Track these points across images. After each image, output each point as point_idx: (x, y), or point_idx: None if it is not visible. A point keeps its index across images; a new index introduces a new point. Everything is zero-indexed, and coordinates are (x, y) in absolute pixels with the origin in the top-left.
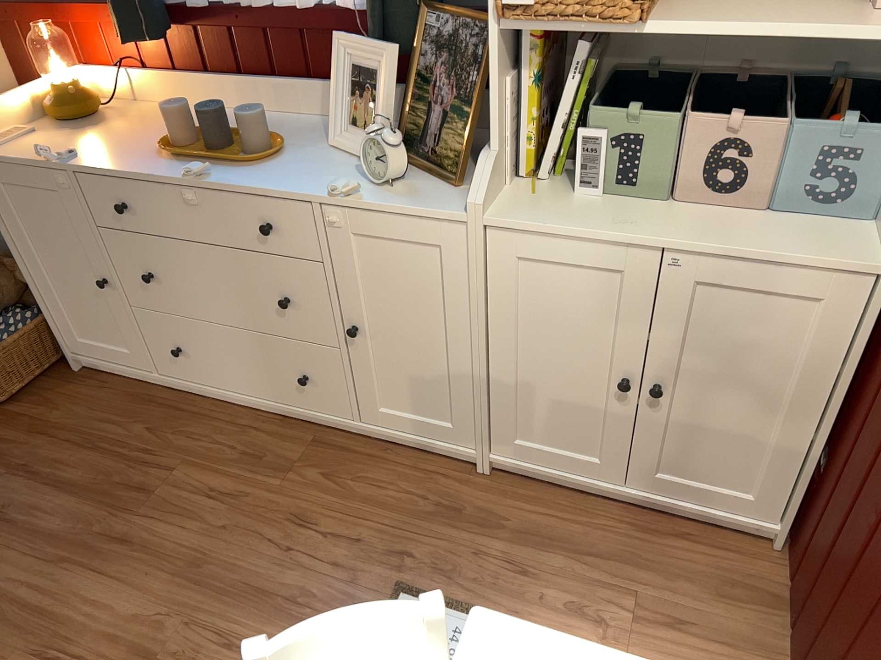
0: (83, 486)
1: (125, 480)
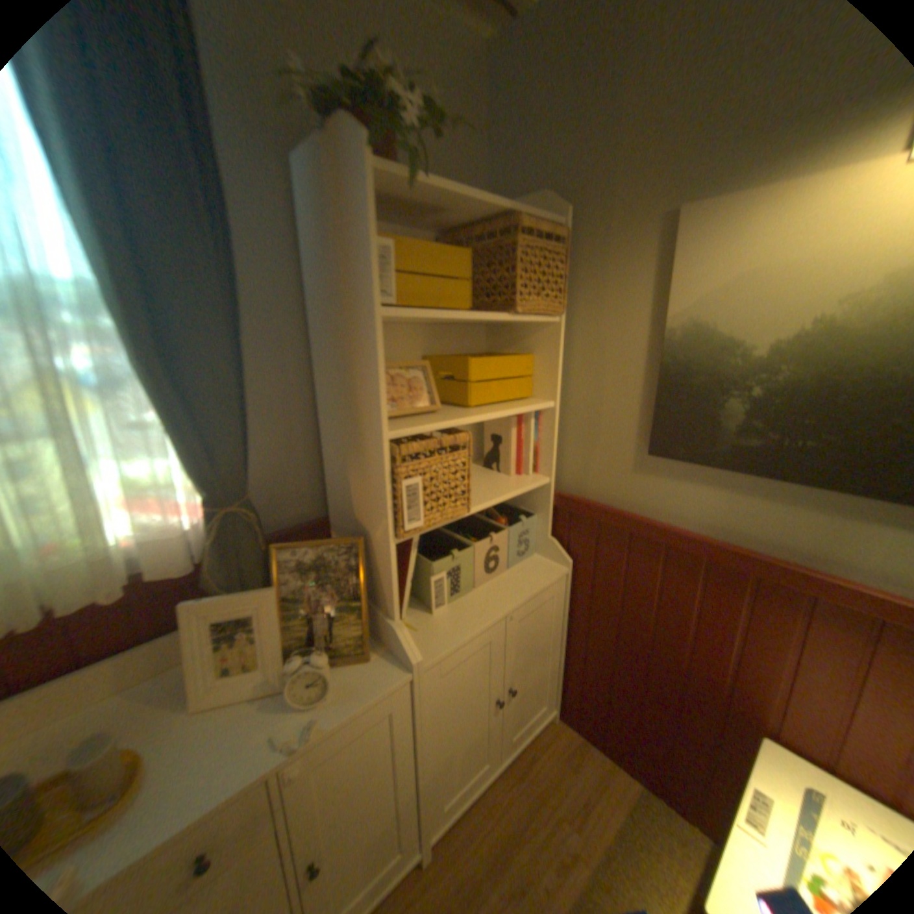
0: None
1: None
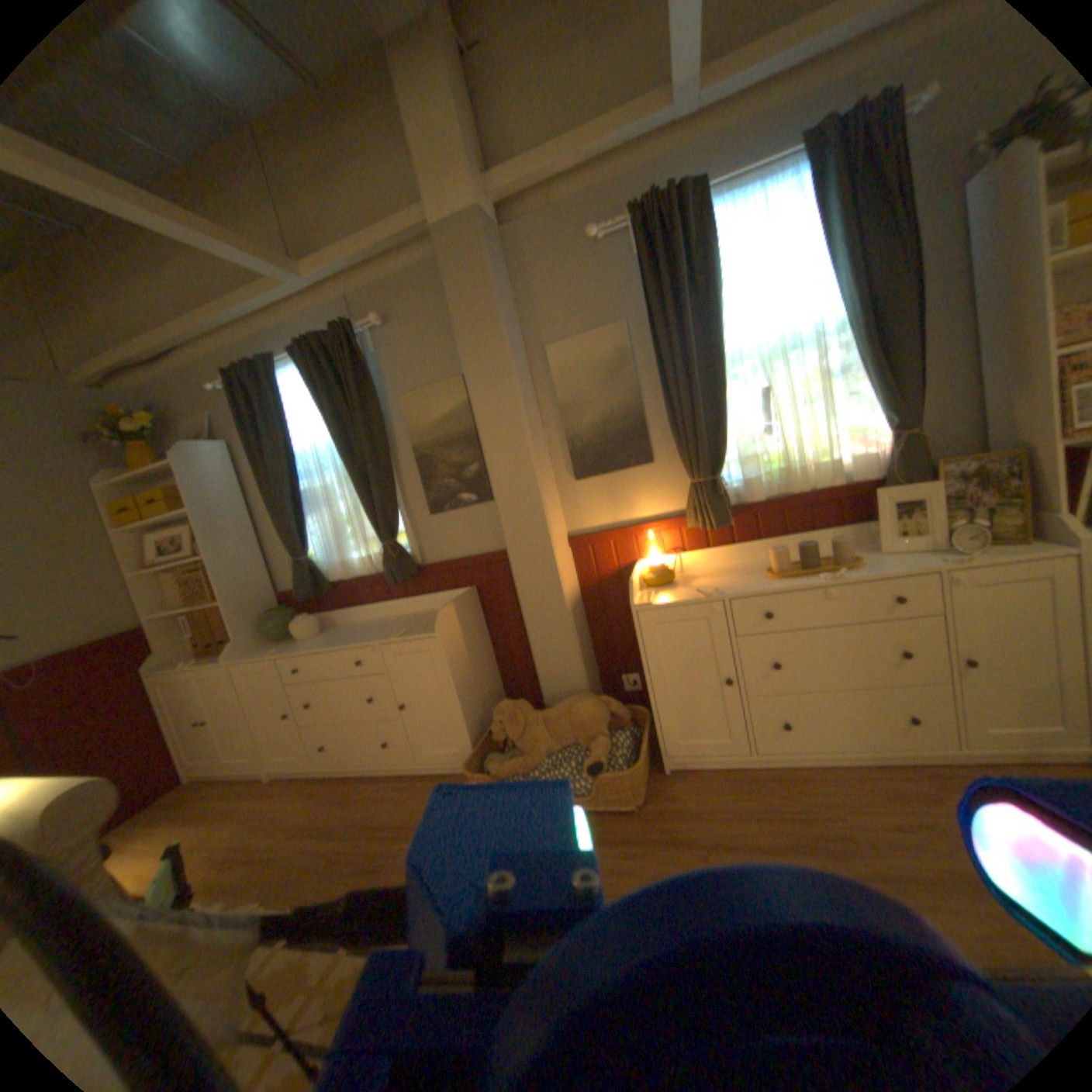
0: (780, 852)
1: (810, 840)
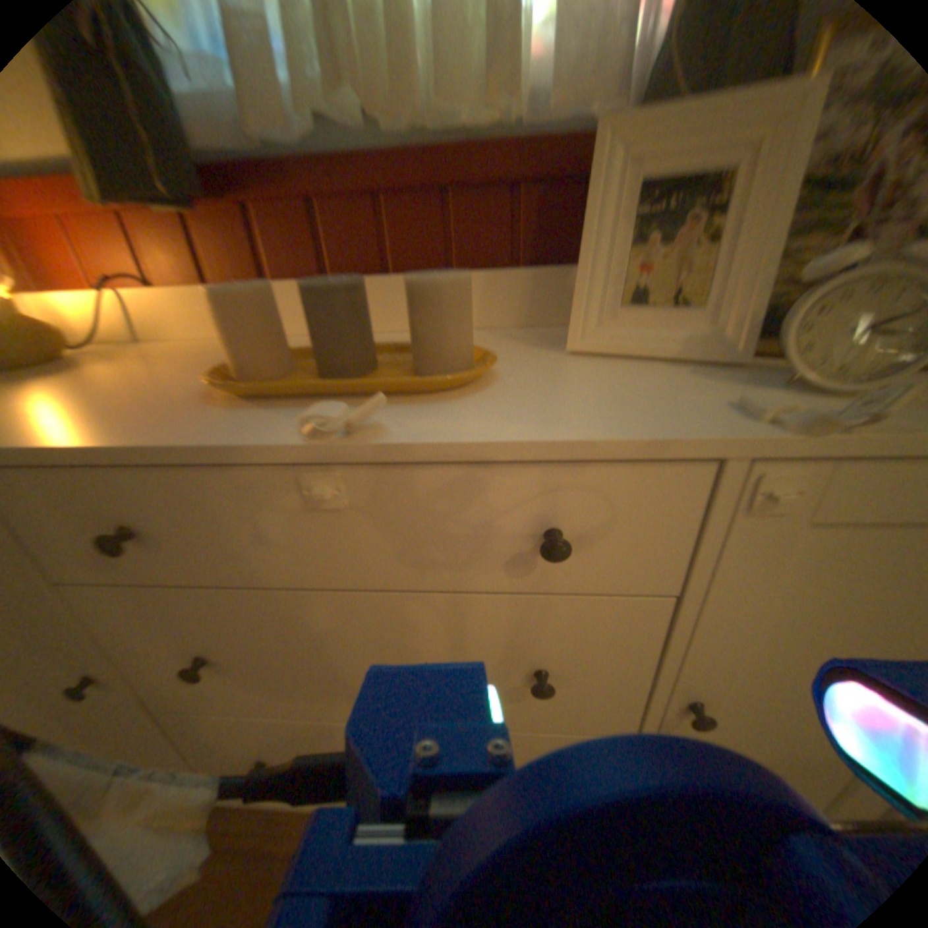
0: None
1: None
